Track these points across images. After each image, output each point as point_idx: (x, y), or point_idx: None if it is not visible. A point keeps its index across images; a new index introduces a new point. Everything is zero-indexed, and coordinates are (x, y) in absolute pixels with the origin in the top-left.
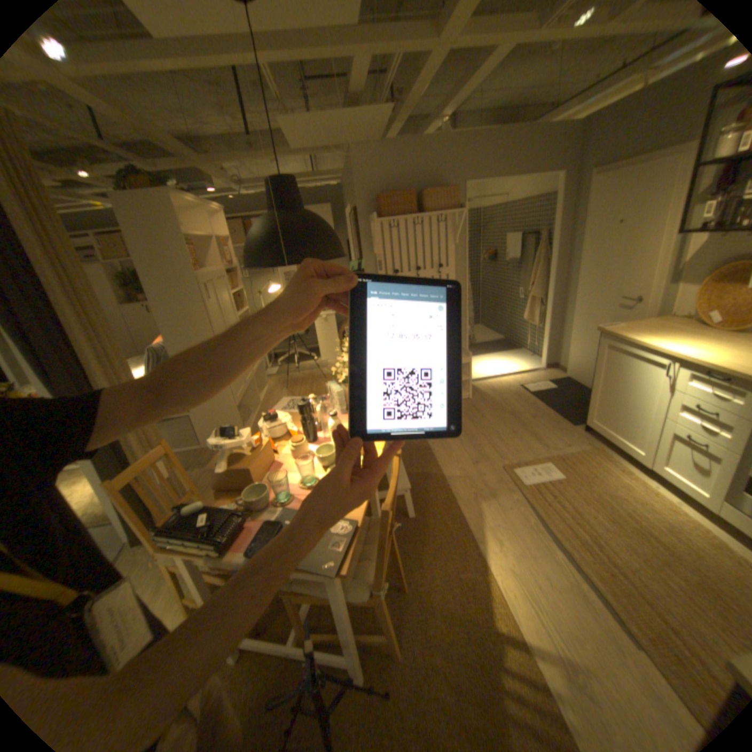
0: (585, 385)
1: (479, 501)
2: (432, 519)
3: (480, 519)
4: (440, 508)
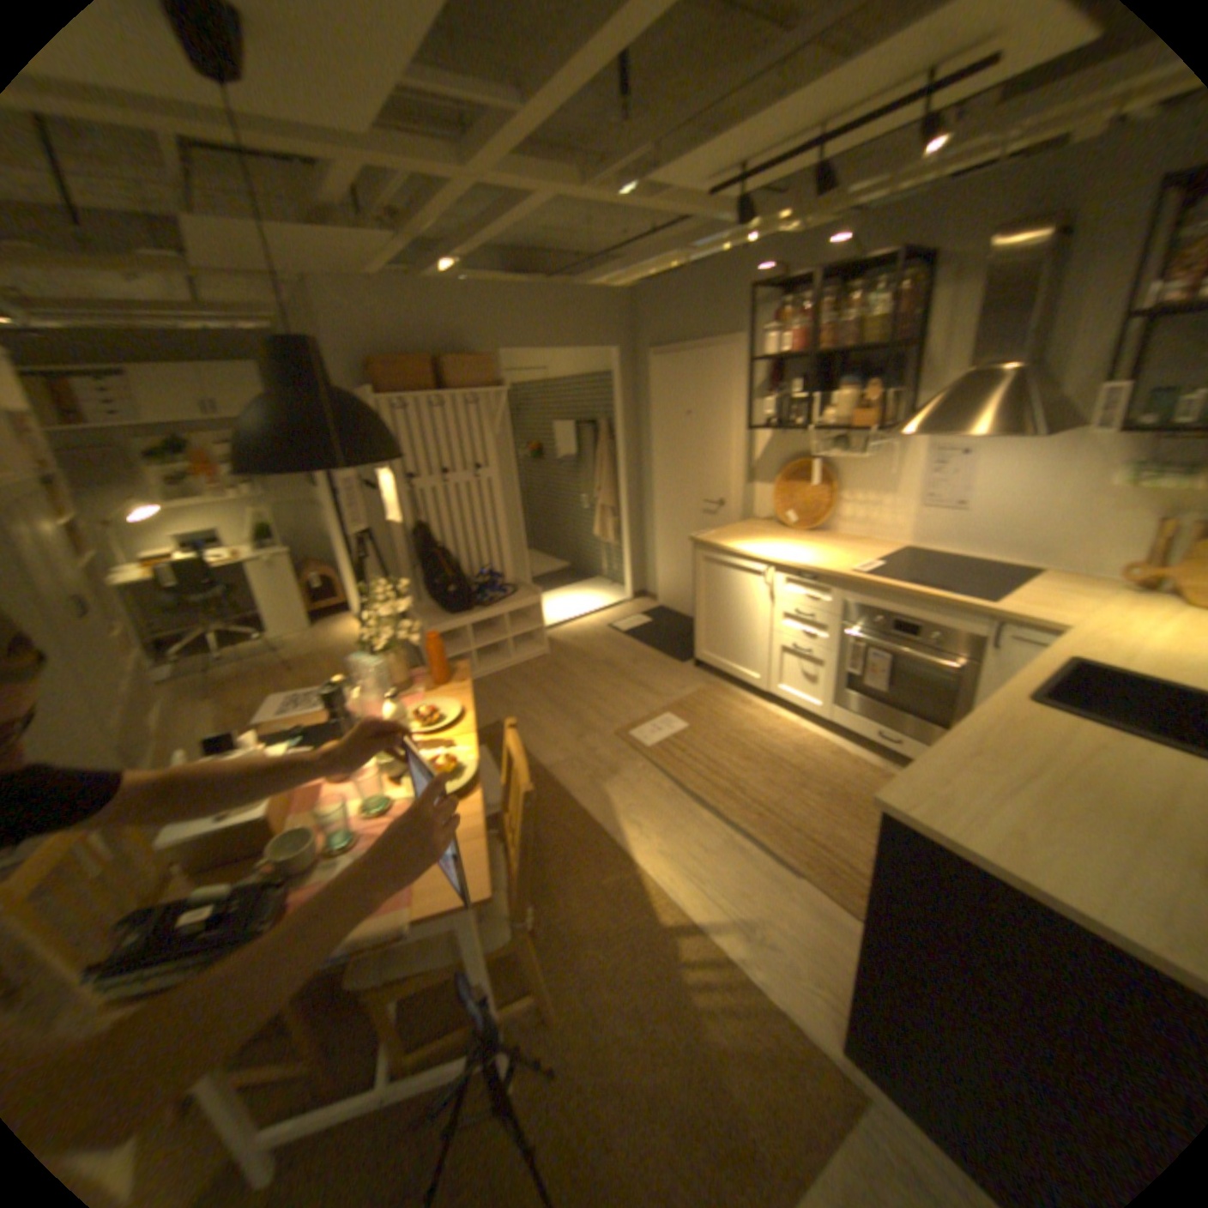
0: (682, 613)
1: (598, 784)
2: (544, 828)
3: (606, 805)
4: (551, 809)
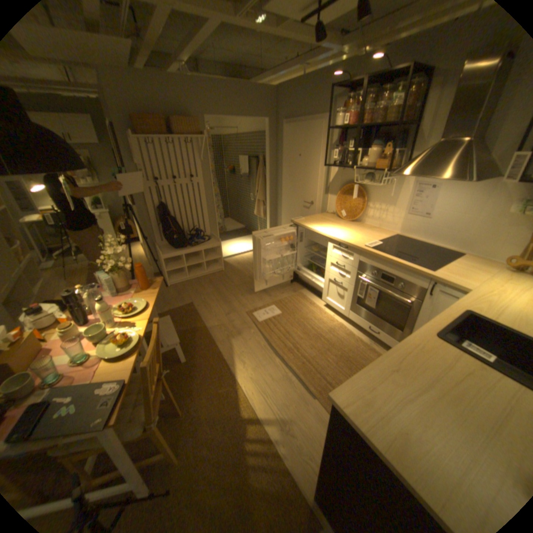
0: None
1: (230, 339)
2: (198, 359)
3: (230, 350)
4: (204, 350)
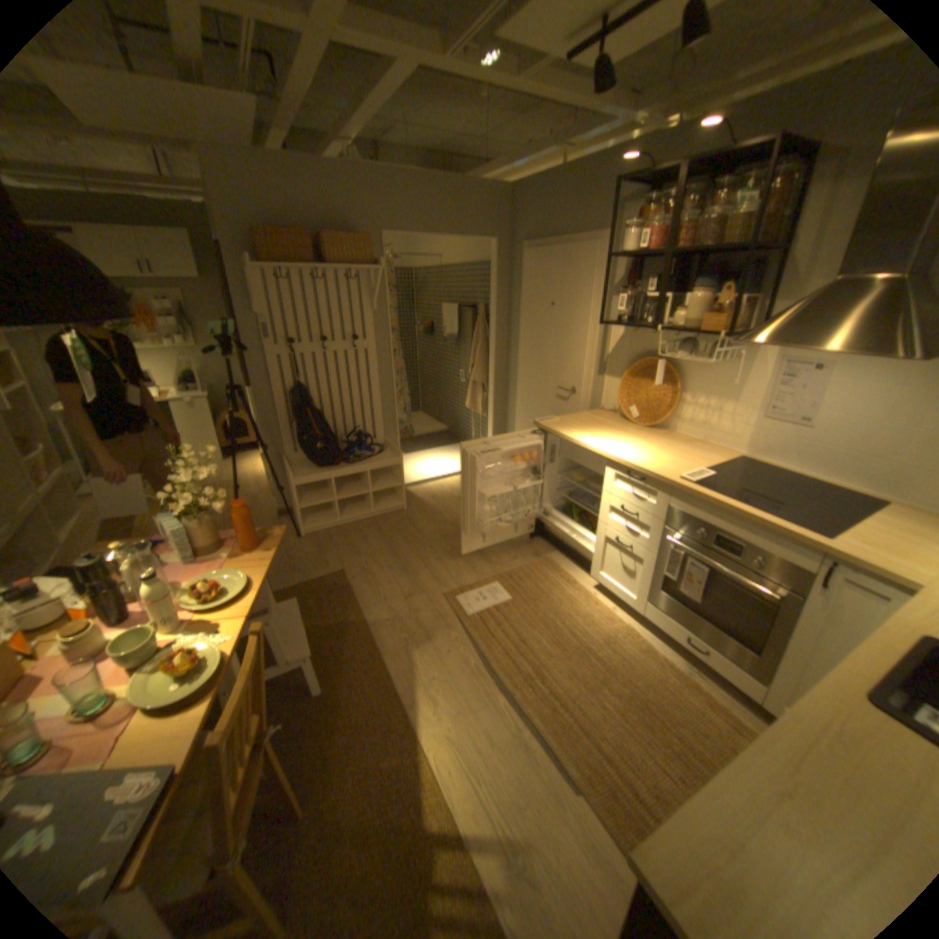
0: None
1: (410, 649)
2: (346, 690)
3: (410, 674)
4: (359, 670)
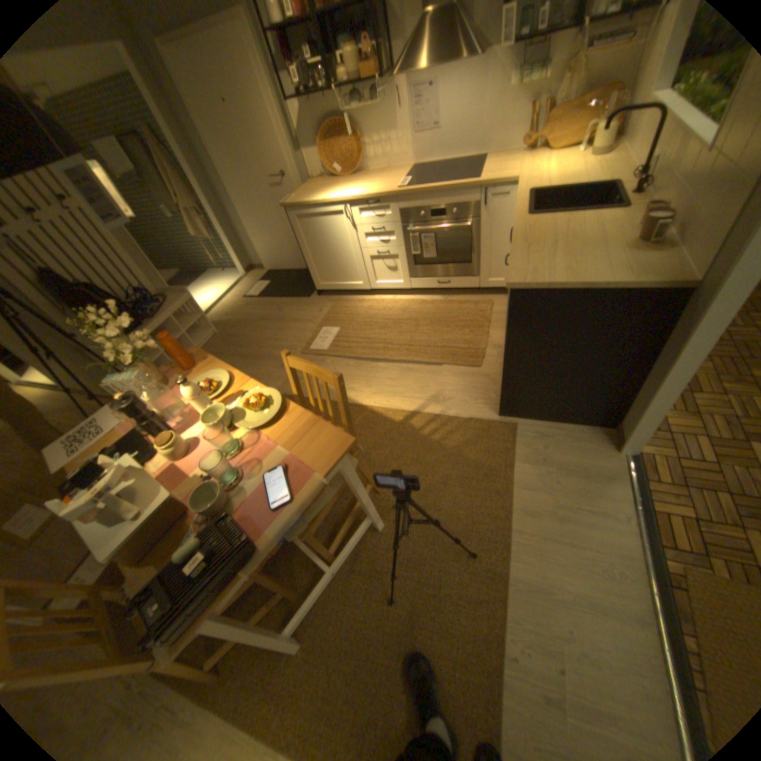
0: (285, 269)
1: None
2: None
3: None
4: None
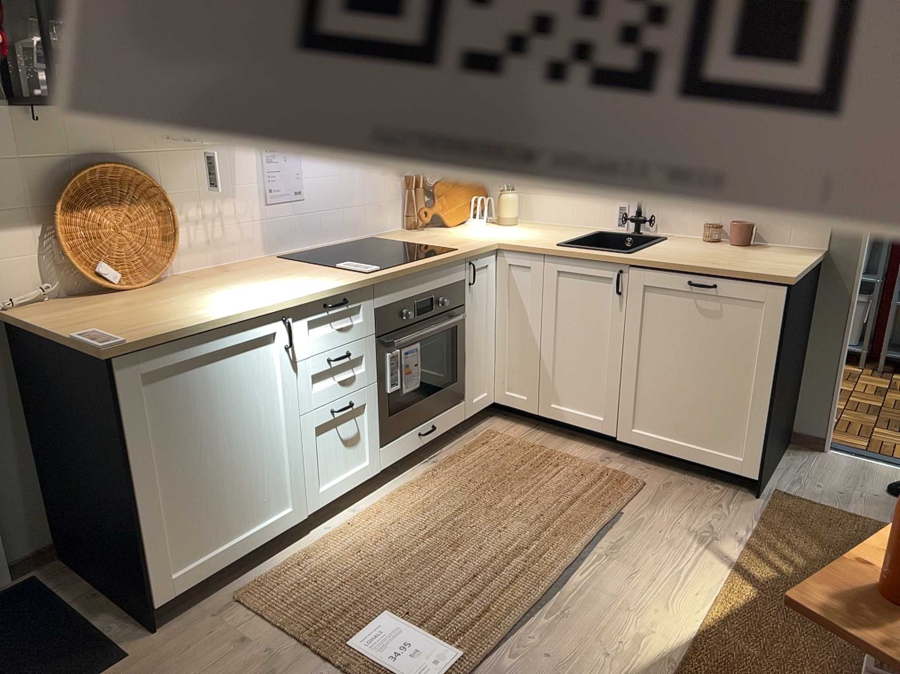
0: None
1: None
2: None
3: None
4: None
